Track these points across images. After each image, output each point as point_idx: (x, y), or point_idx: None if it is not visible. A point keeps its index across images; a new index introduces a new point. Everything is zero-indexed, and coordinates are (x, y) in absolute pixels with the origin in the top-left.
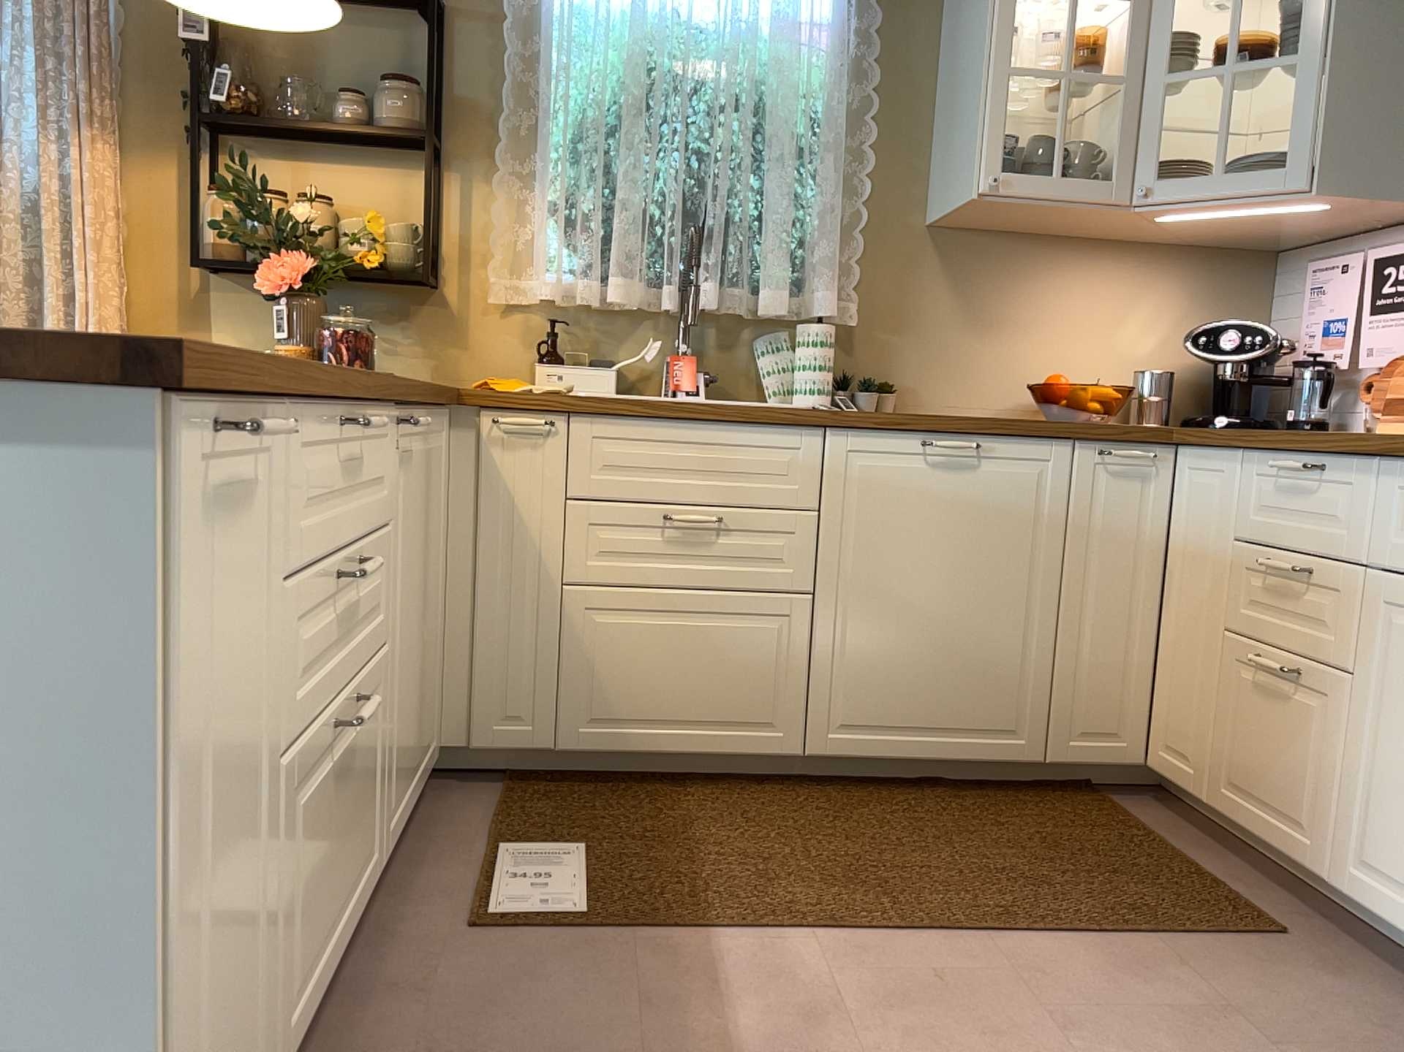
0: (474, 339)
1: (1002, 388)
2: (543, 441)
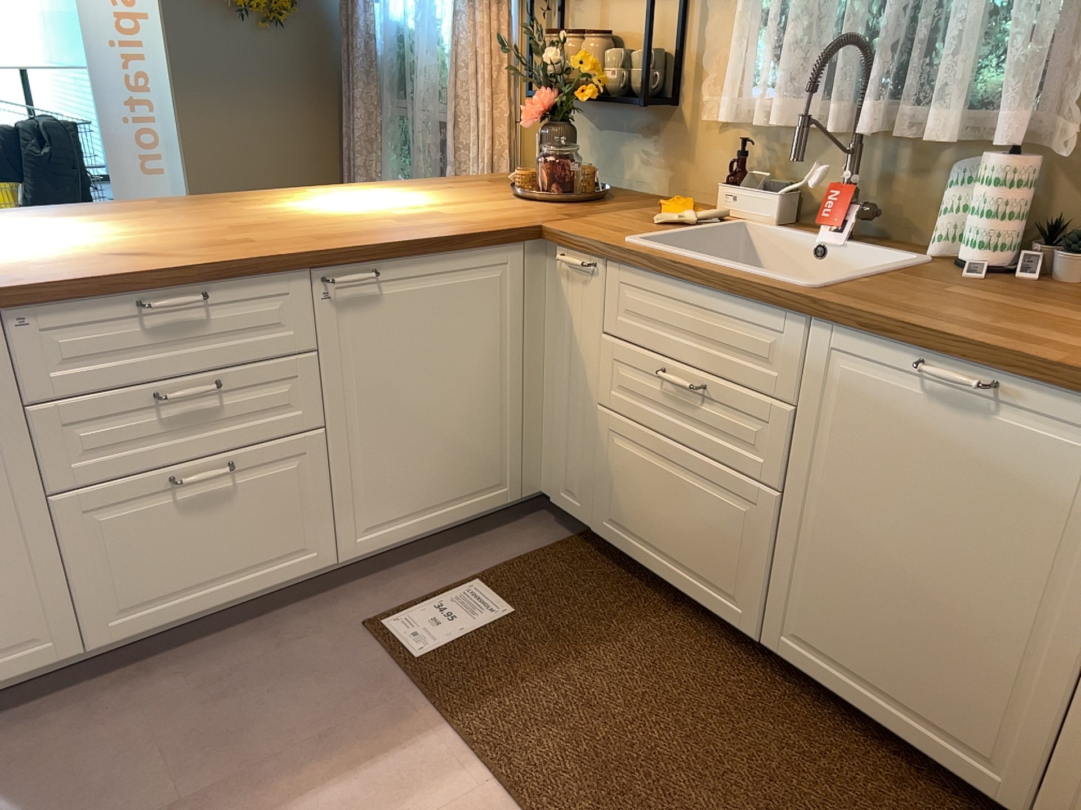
0: (696, 156)
1: None
2: (591, 278)
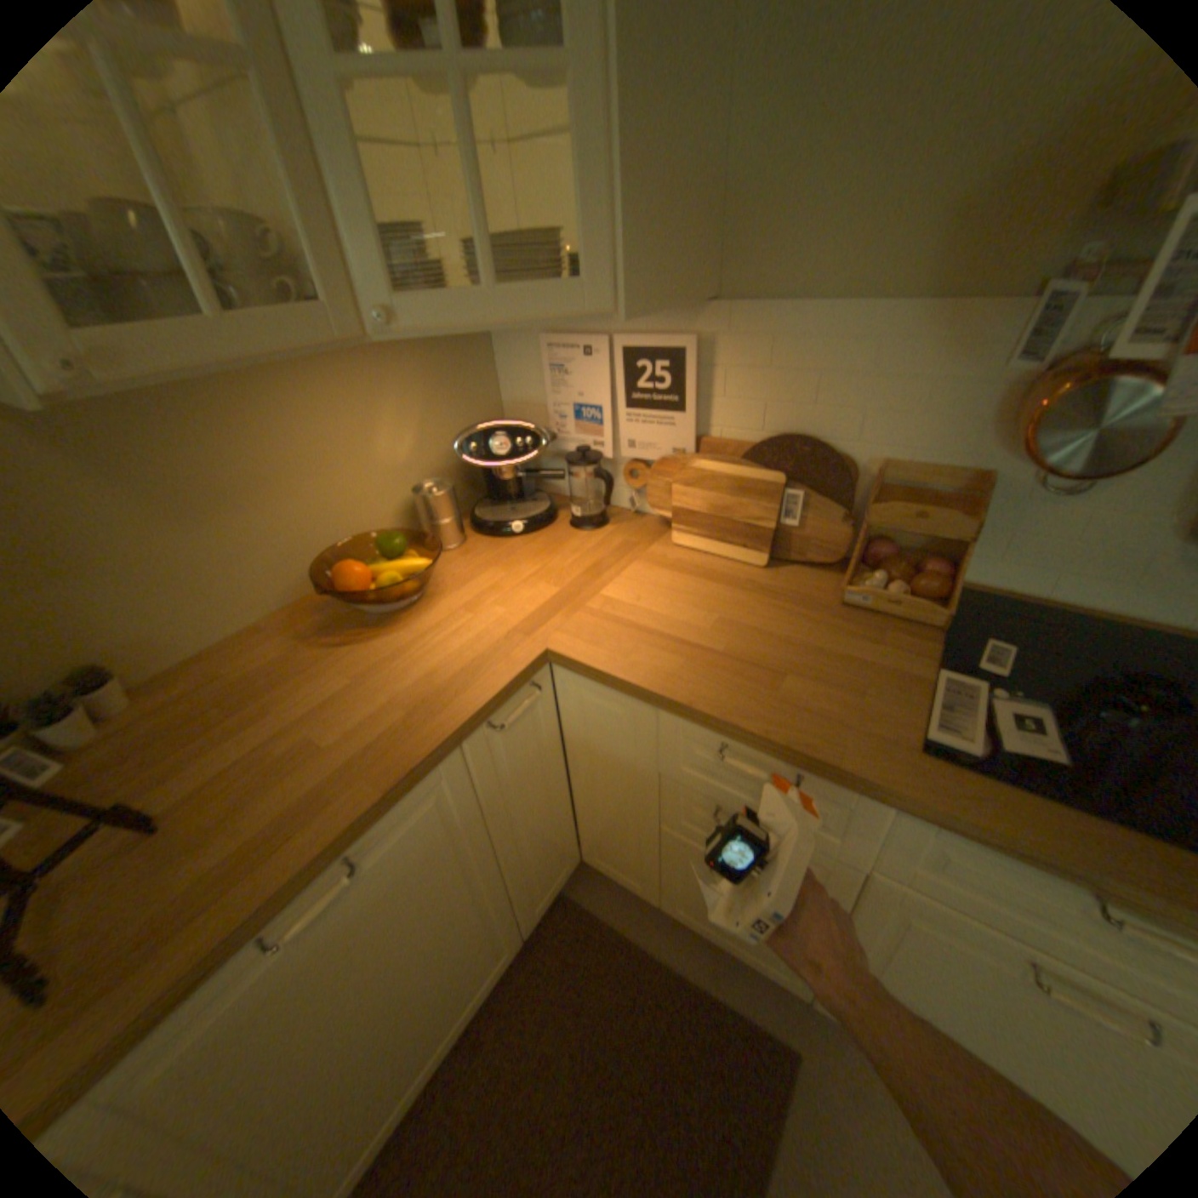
0: None
1: (267, 576)
2: None
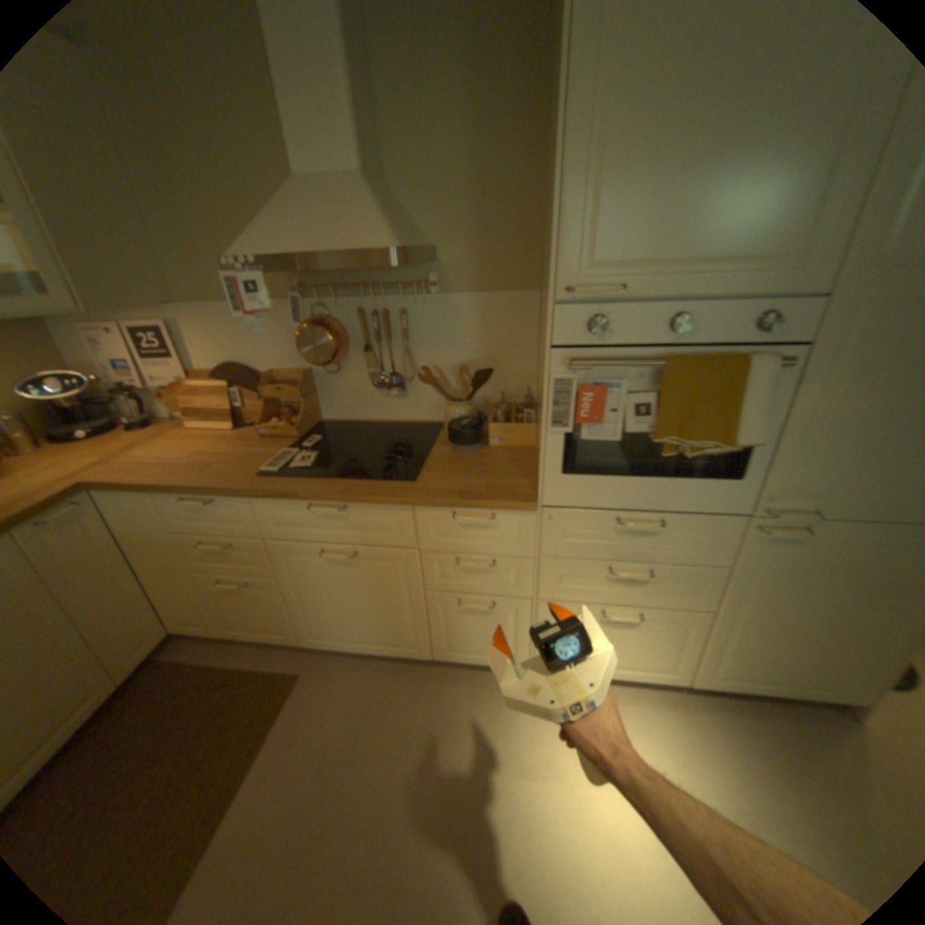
0: None
1: None
2: None
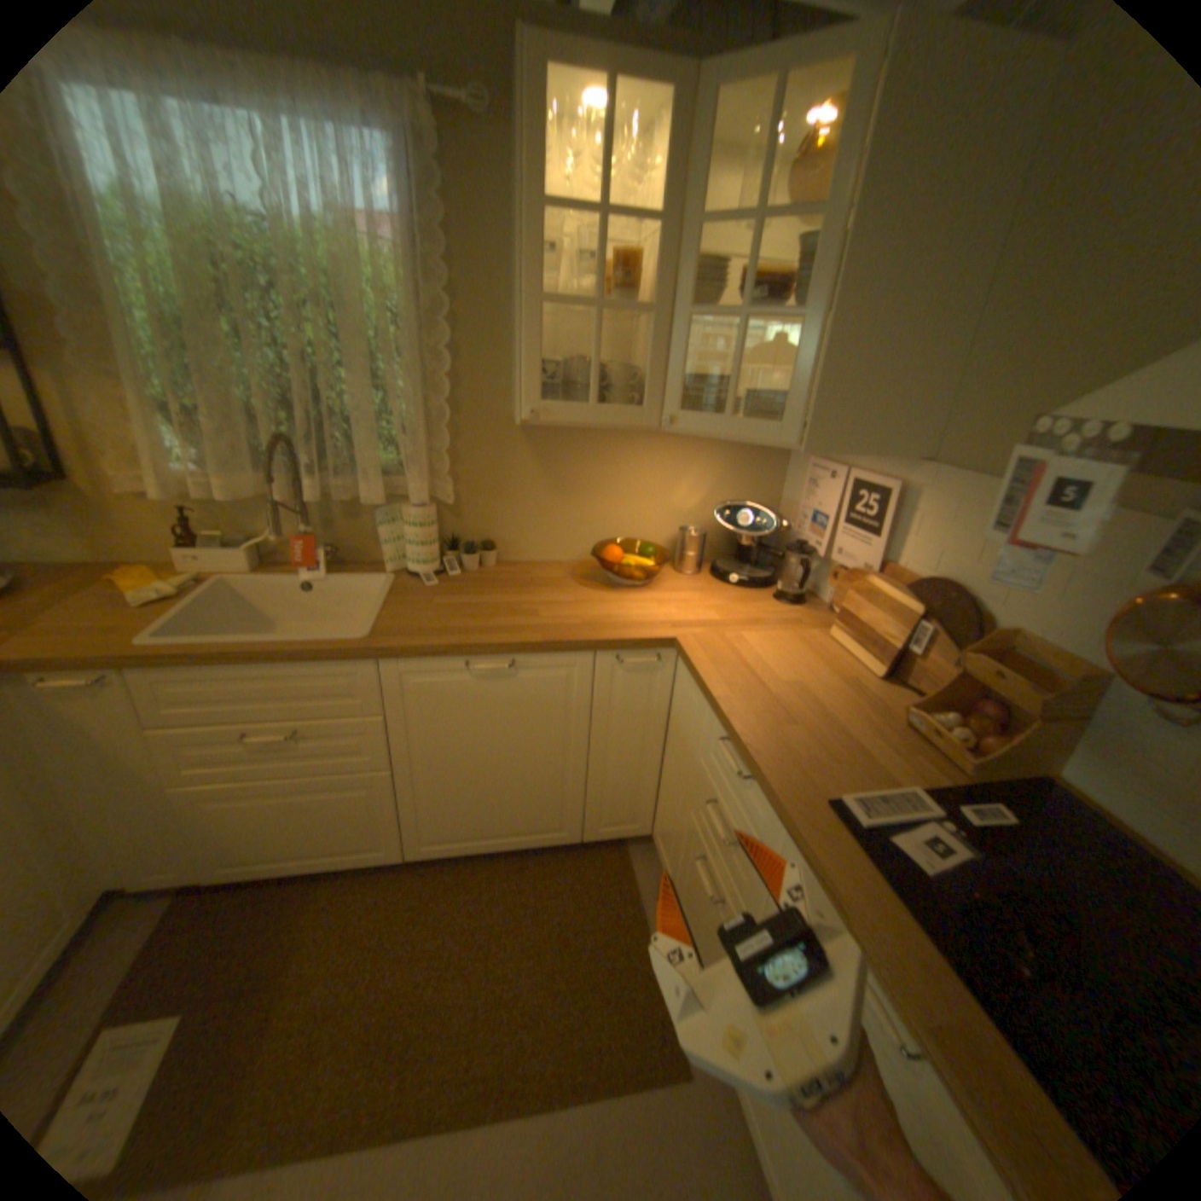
0: (119, 522)
1: (580, 539)
2: (103, 690)
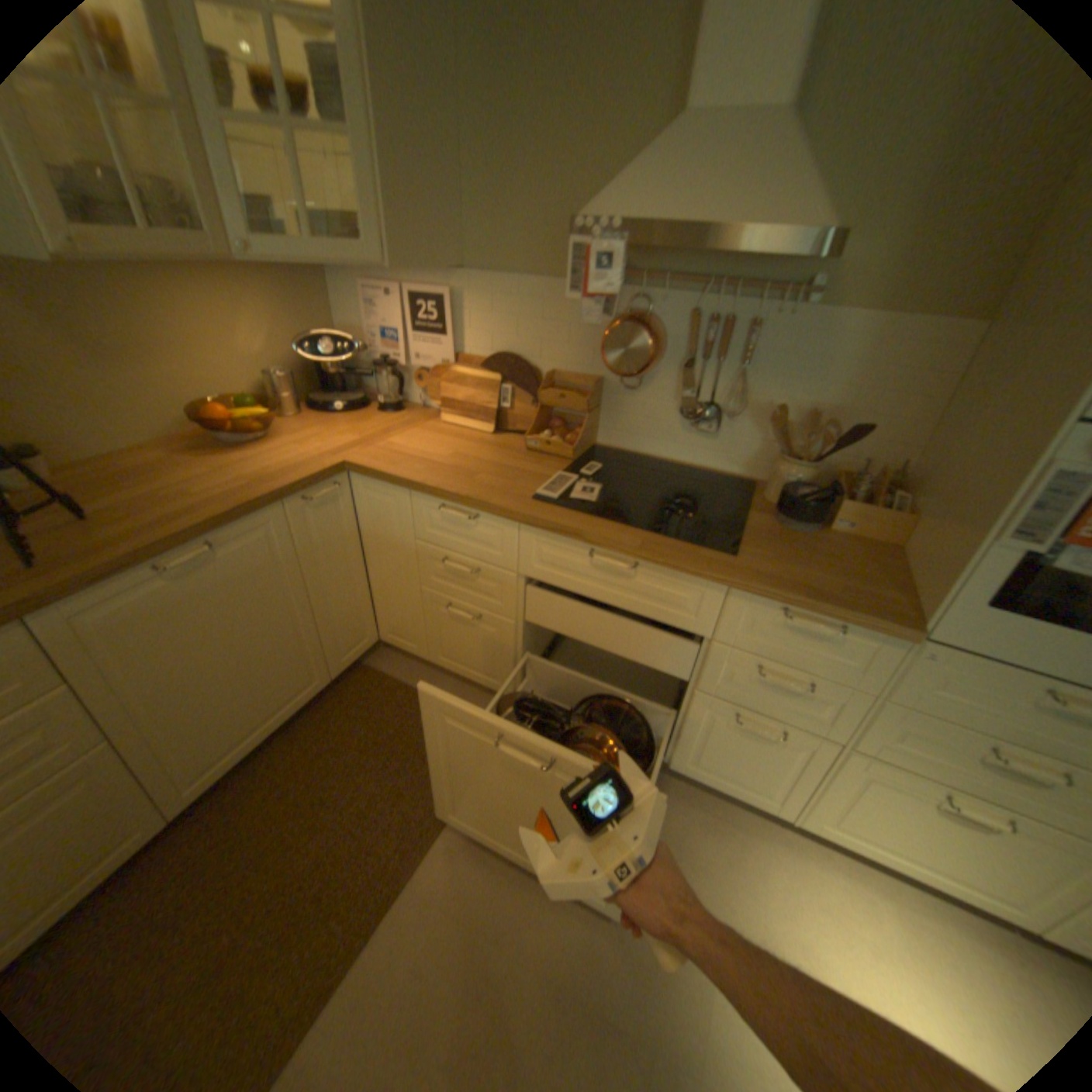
0: None
1: (152, 412)
2: None
